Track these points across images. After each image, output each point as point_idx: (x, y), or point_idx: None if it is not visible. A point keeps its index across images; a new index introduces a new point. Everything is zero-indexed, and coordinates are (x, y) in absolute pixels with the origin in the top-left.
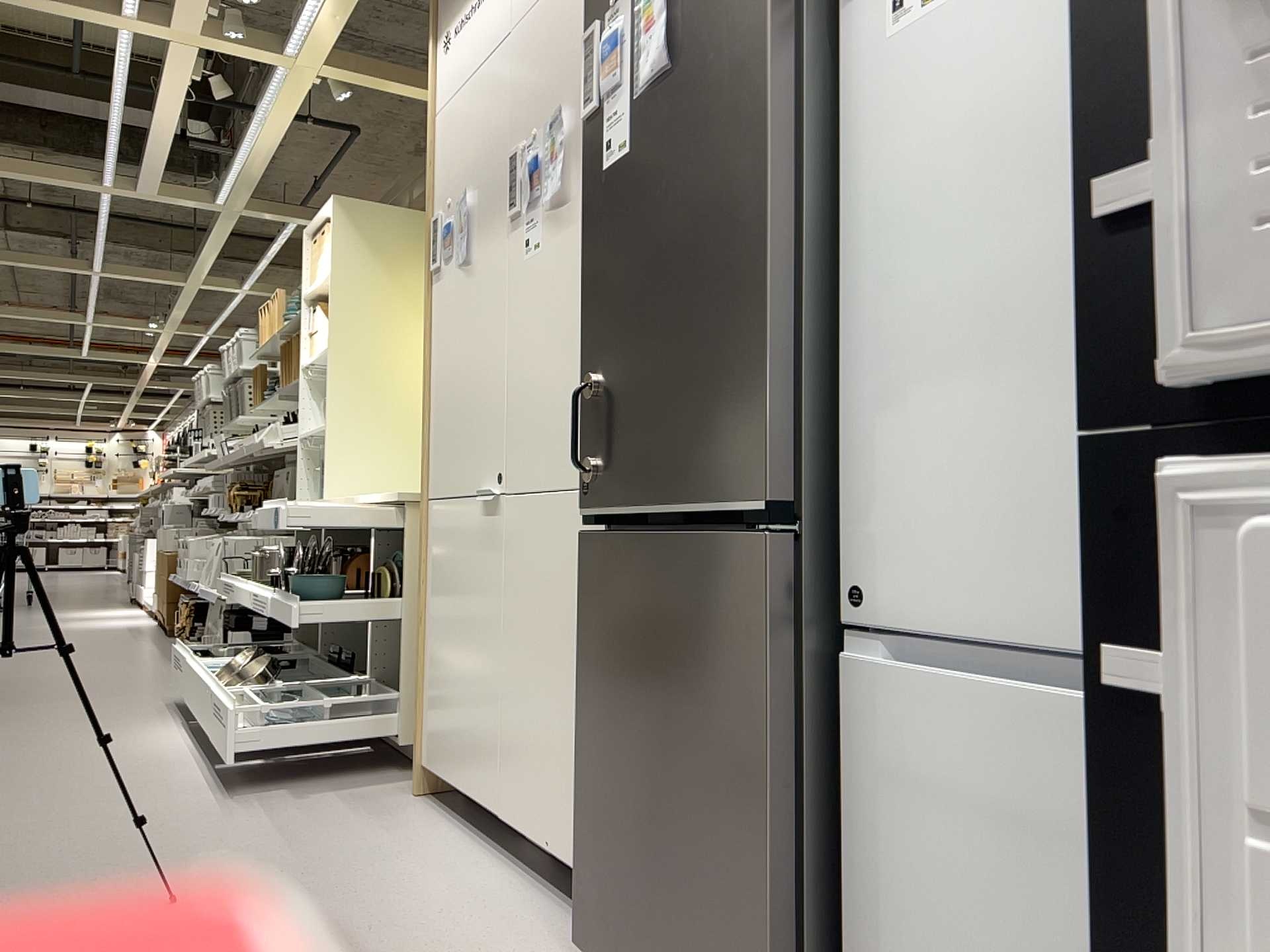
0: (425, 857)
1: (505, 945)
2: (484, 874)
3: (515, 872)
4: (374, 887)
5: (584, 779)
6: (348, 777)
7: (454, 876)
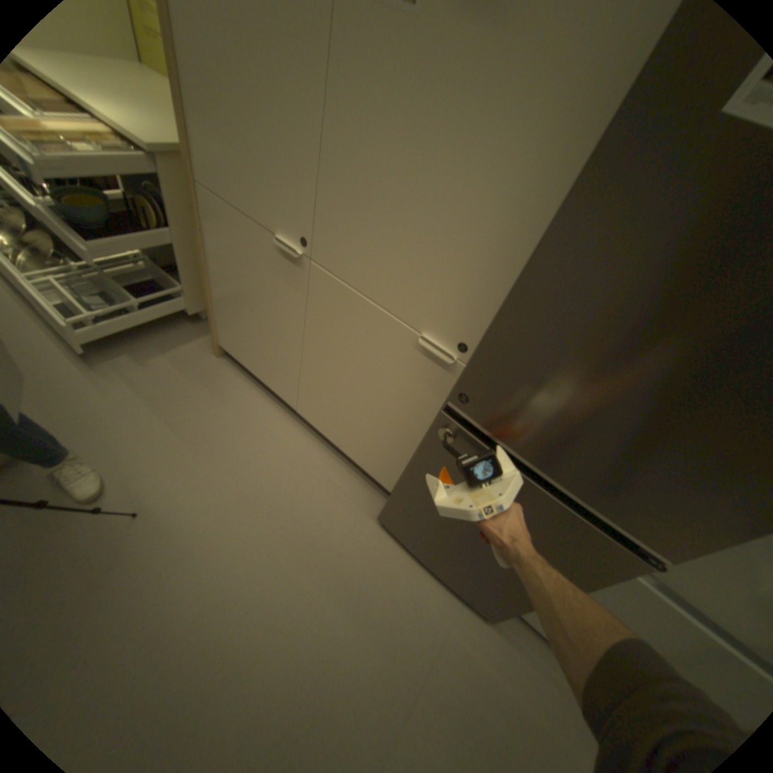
0: (259, 426)
1: (339, 508)
2: (297, 440)
3: (311, 435)
4: (247, 464)
5: (404, 490)
6: (162, 333)
7: (283, 445)
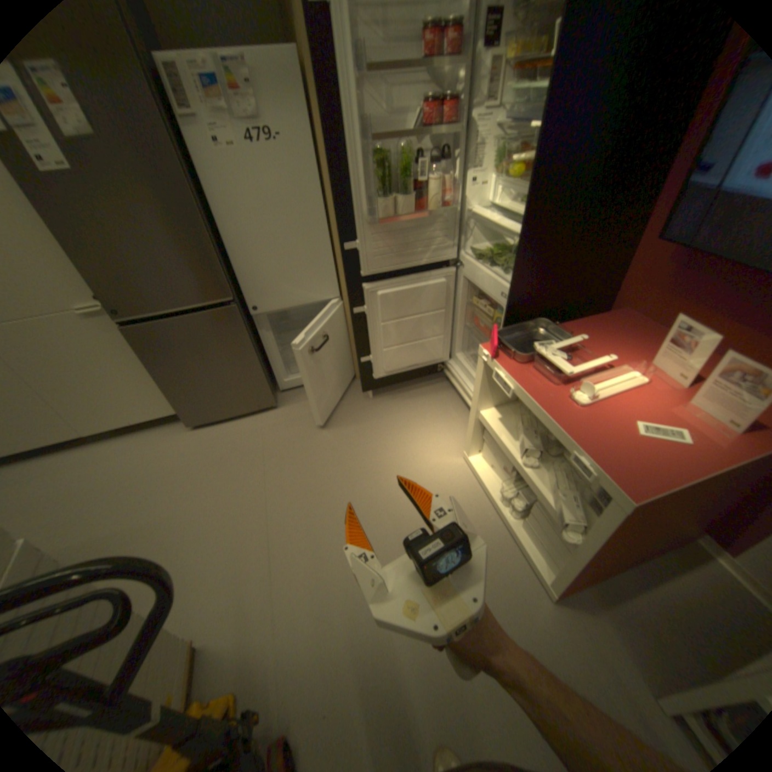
0: (65, 469)
1: (162, 446)
2: (102, 450)
3: (109, 442)
4: (79, 484)
5: (168, 391)
6: None
7: (94, 459)
